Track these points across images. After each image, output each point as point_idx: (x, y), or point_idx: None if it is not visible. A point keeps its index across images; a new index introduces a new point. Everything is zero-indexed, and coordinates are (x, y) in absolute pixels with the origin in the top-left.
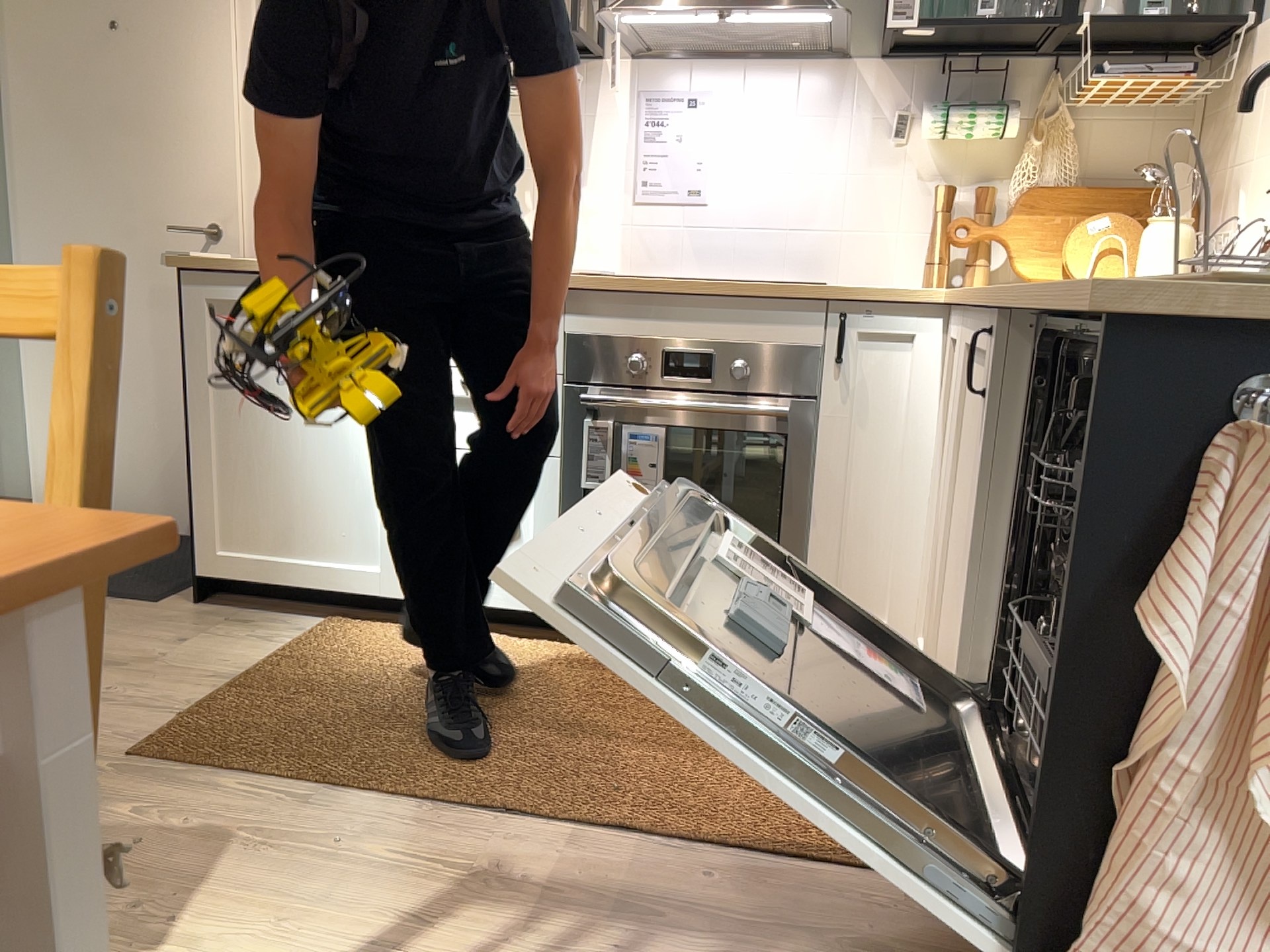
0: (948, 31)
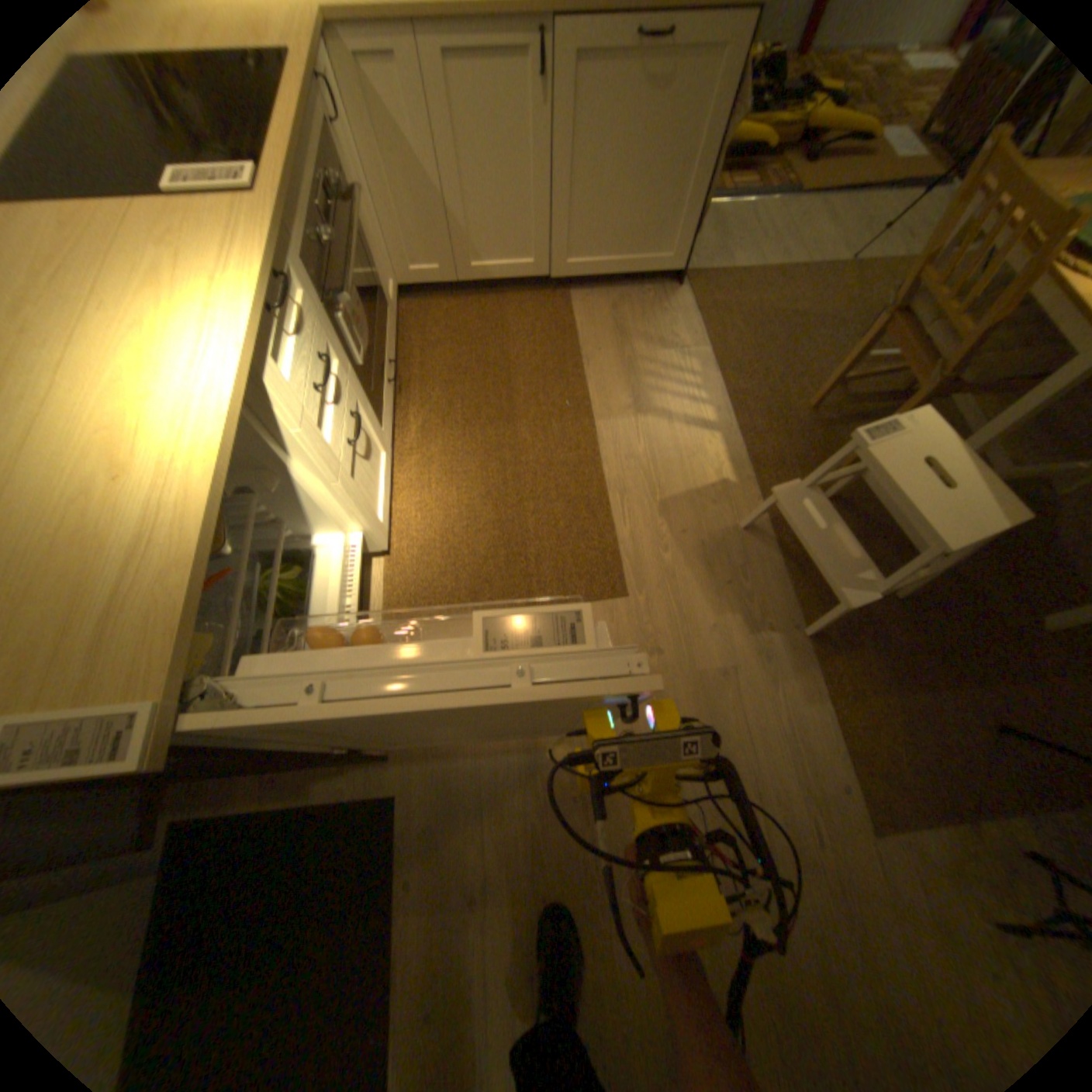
0: None
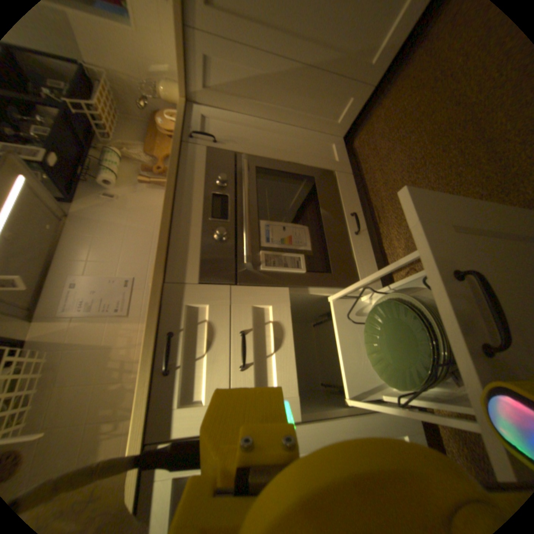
0: (62, 159)
